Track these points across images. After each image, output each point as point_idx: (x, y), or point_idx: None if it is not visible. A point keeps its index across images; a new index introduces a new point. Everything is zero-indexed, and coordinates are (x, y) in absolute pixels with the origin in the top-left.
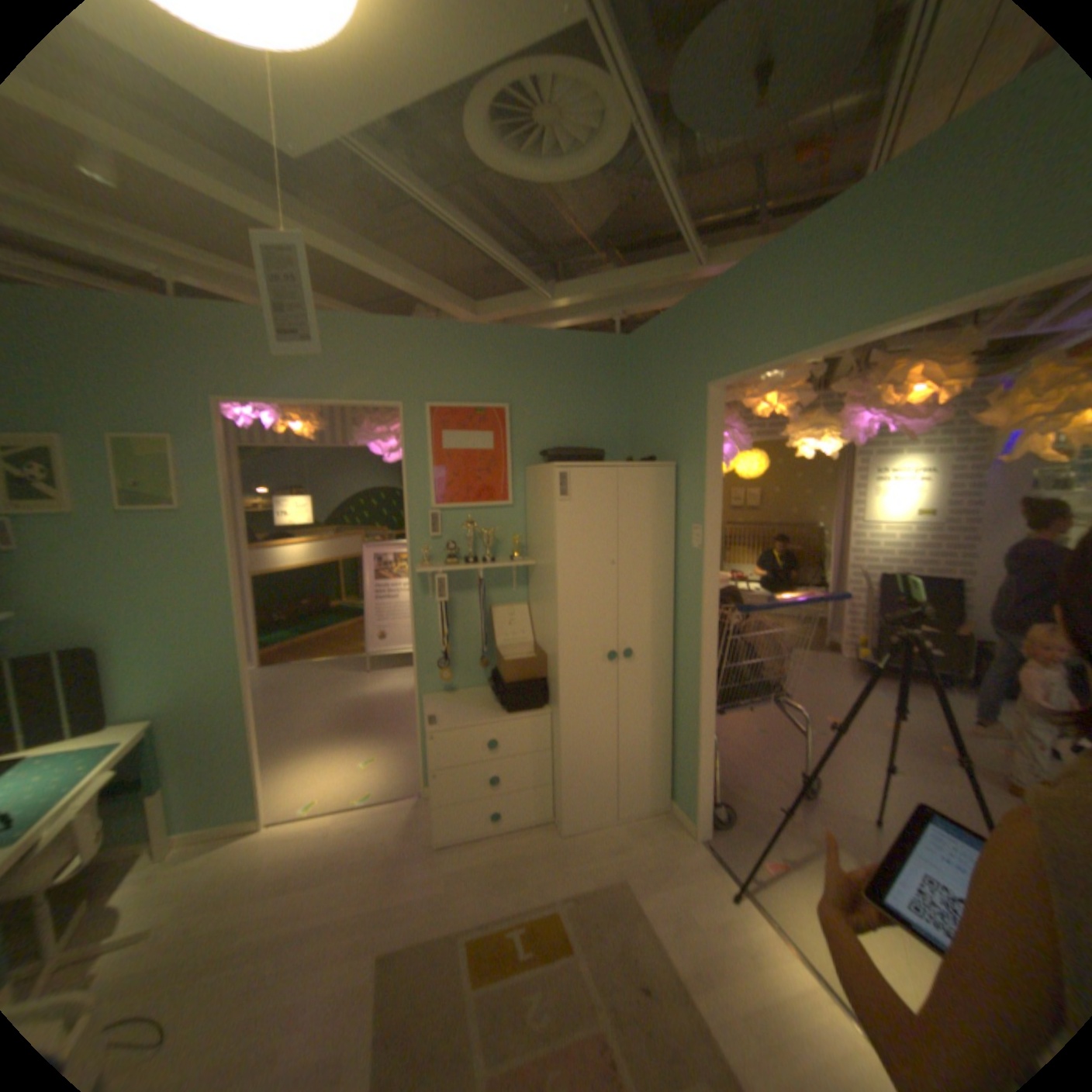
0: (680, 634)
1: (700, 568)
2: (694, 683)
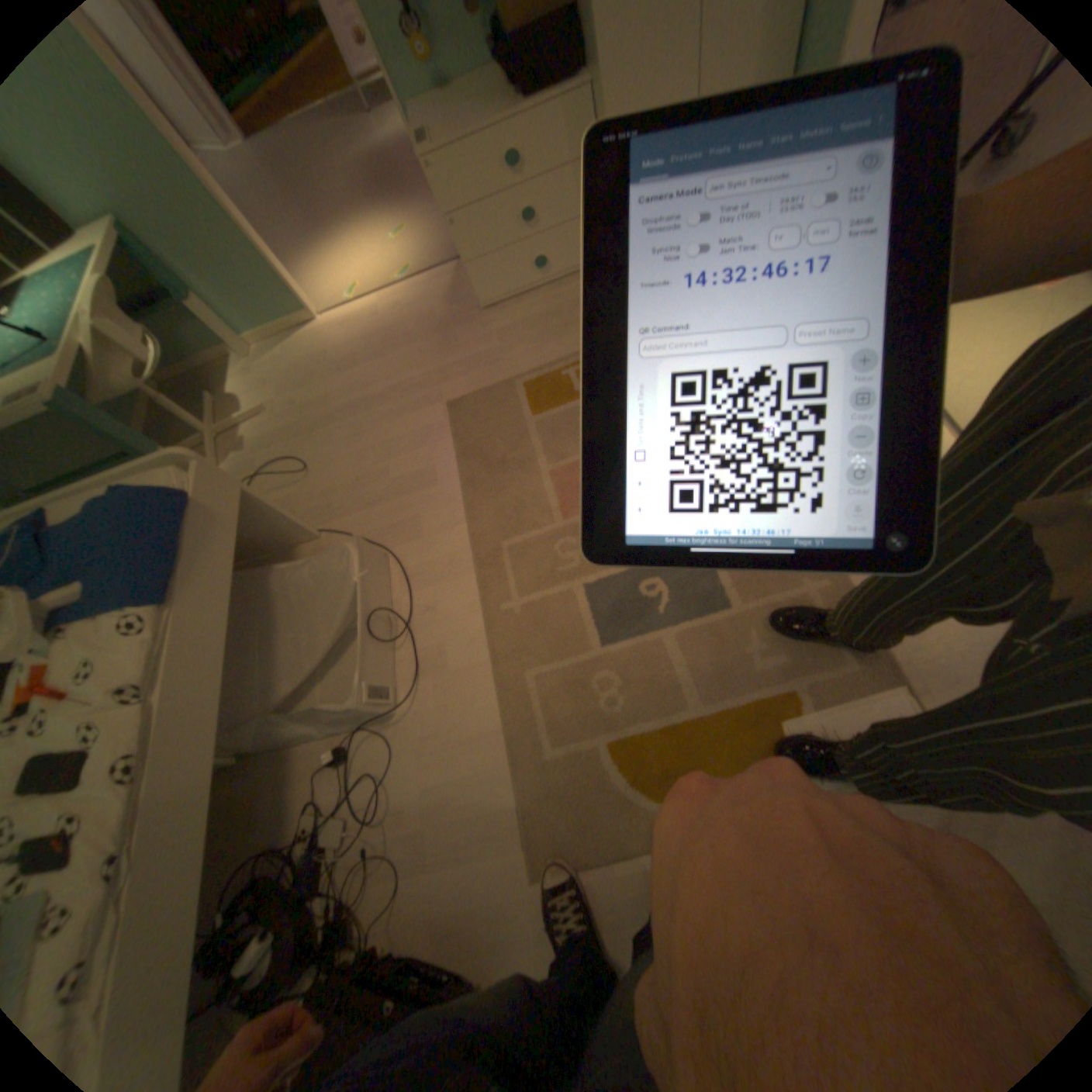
0: None
1: None
2: None
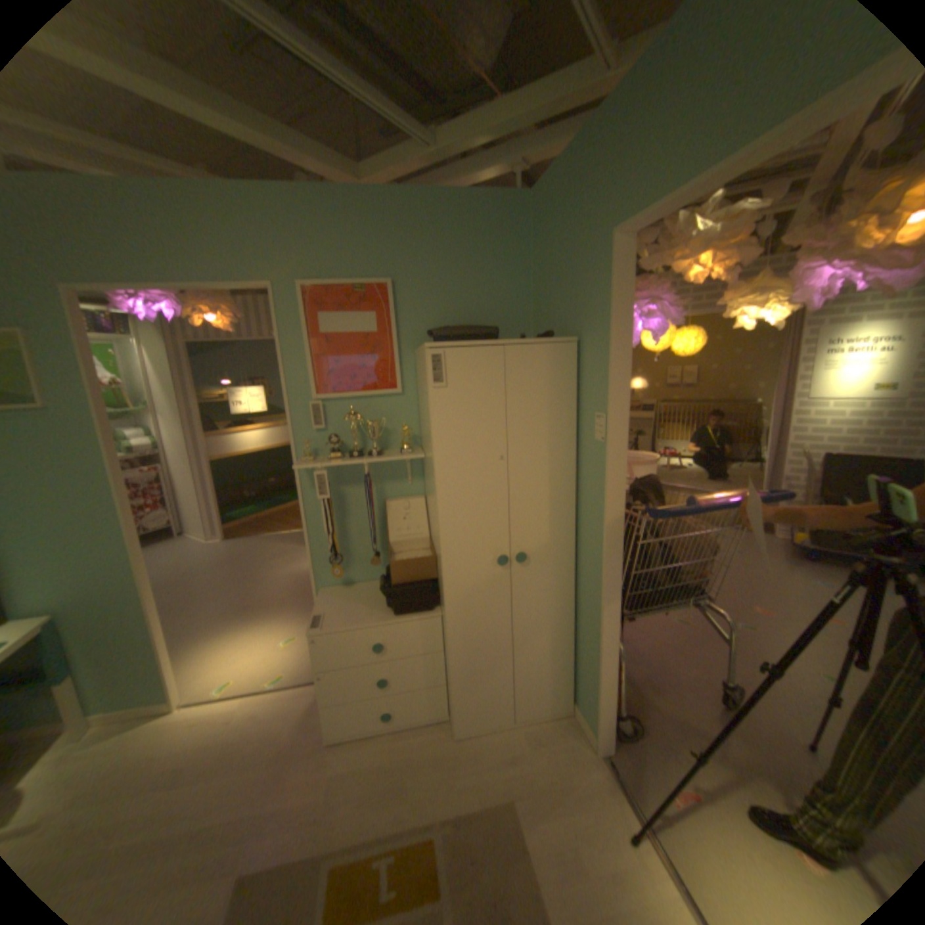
0: (583, 536)
1: (604, 464)
2: (597, 593)
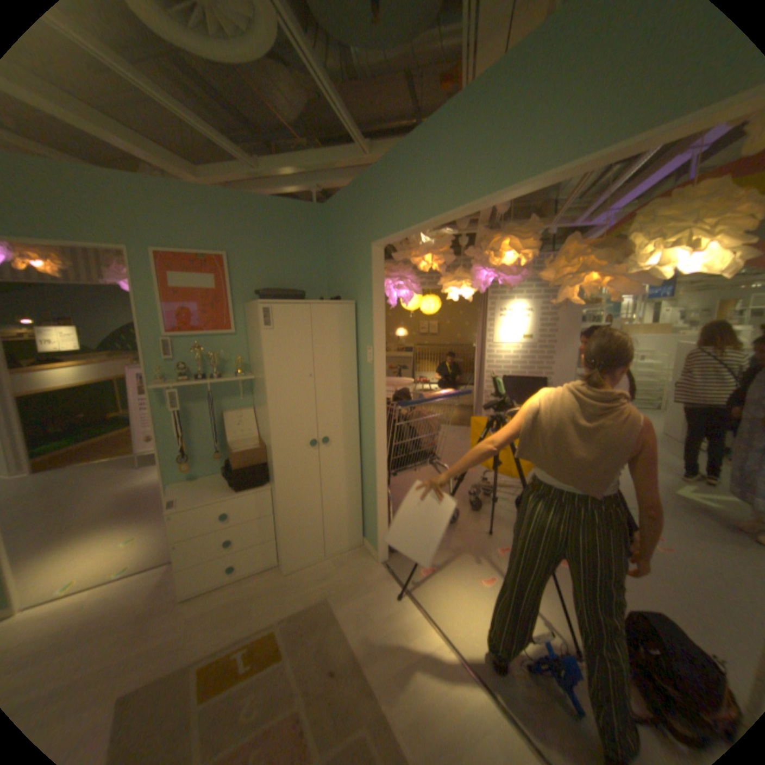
0: (363, 424)
1: (372, 377)
2: (373, 458)
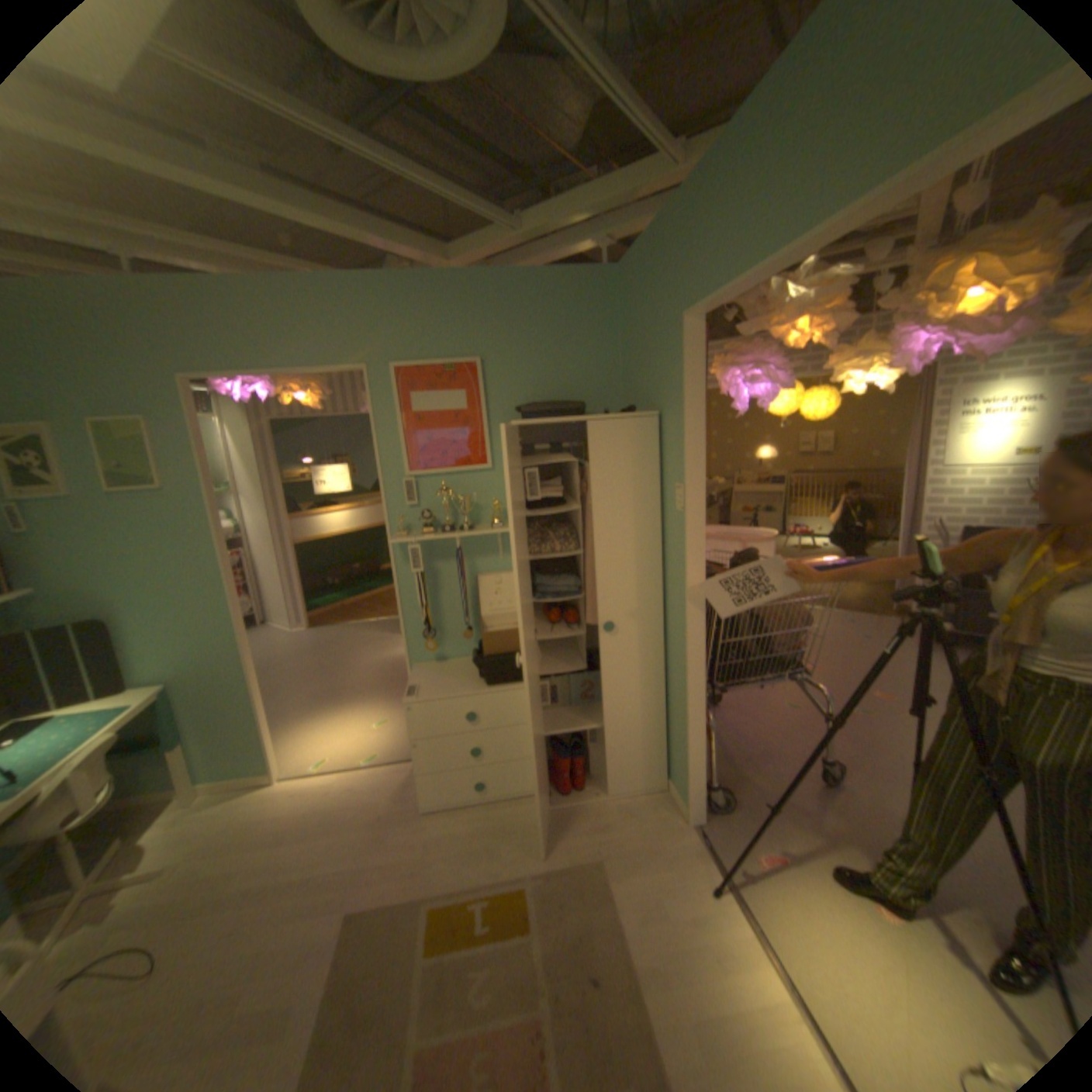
0: (670, 606)
1: (684, 533)
2: (683, 661)
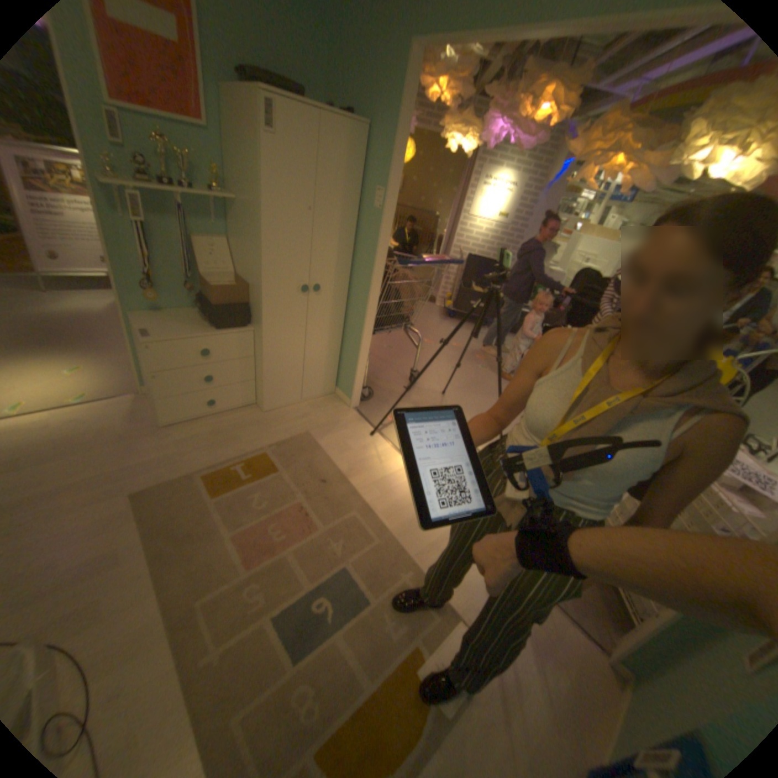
0: (354, 278)
1: (377, 226)
2: (360, 313)
